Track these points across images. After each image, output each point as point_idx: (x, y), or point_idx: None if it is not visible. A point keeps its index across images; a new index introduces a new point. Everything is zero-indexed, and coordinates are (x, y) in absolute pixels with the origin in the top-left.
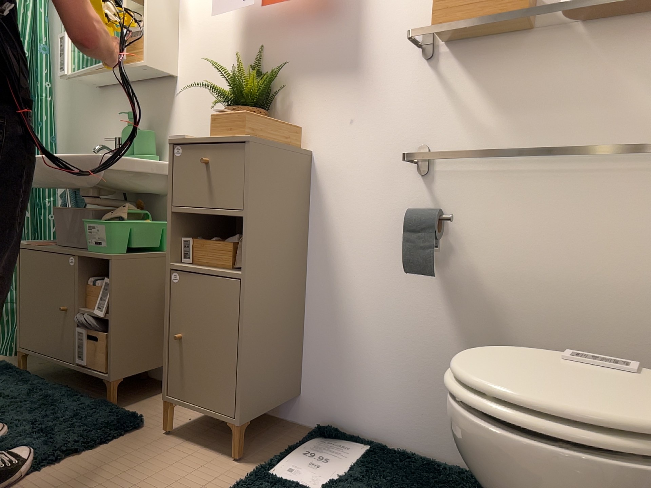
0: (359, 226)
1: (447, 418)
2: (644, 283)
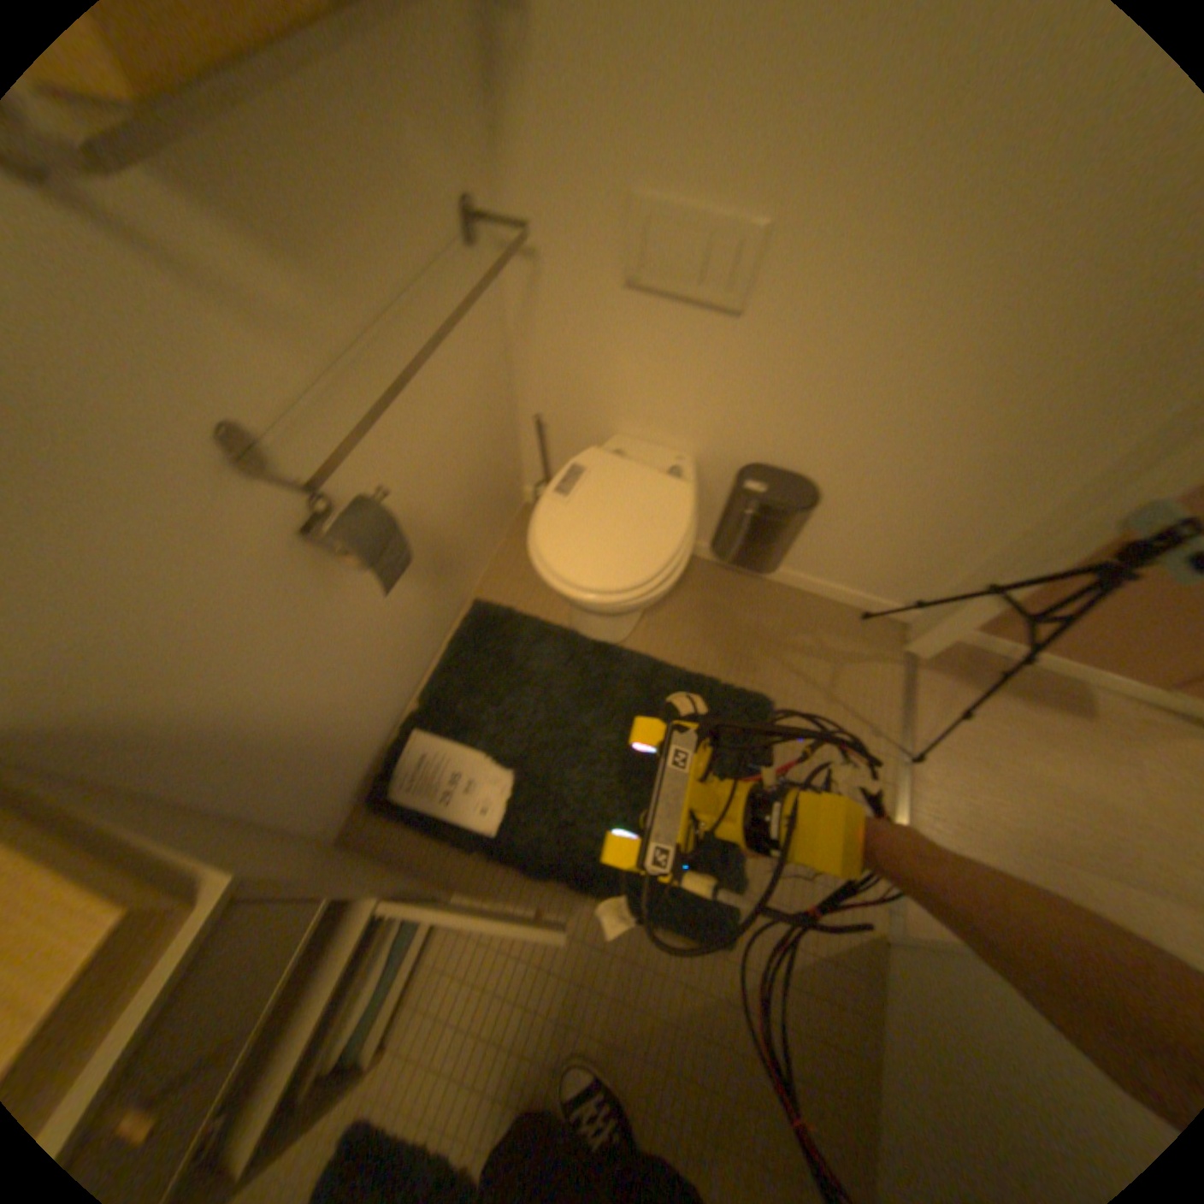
0: (222, 652)
1: (426, 635)
2: (480, 381)
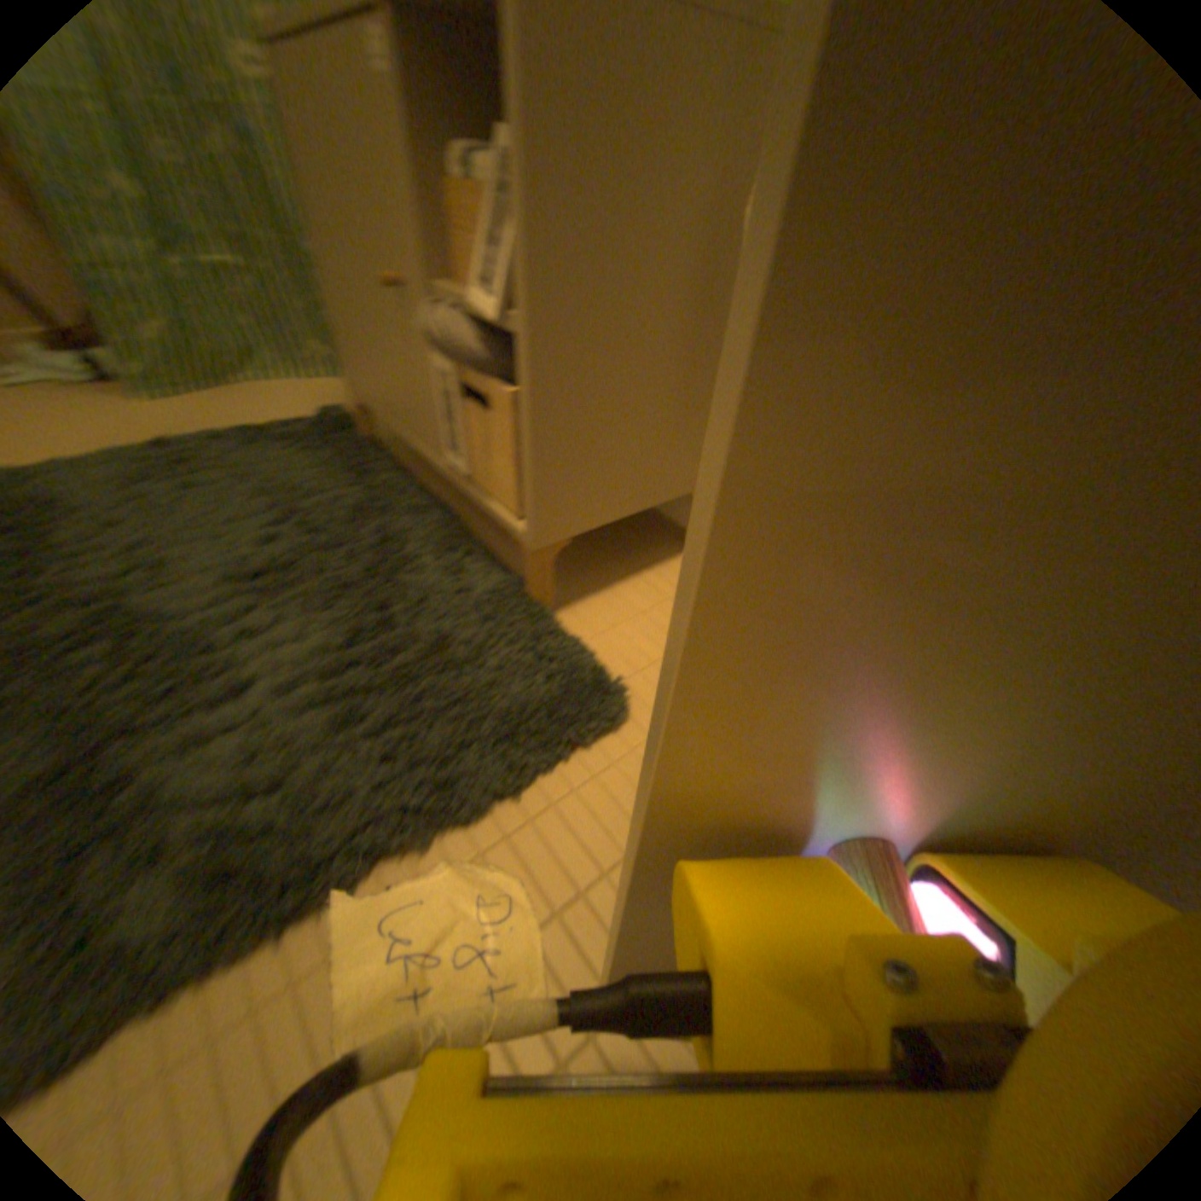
0: None
1: None
2: None
